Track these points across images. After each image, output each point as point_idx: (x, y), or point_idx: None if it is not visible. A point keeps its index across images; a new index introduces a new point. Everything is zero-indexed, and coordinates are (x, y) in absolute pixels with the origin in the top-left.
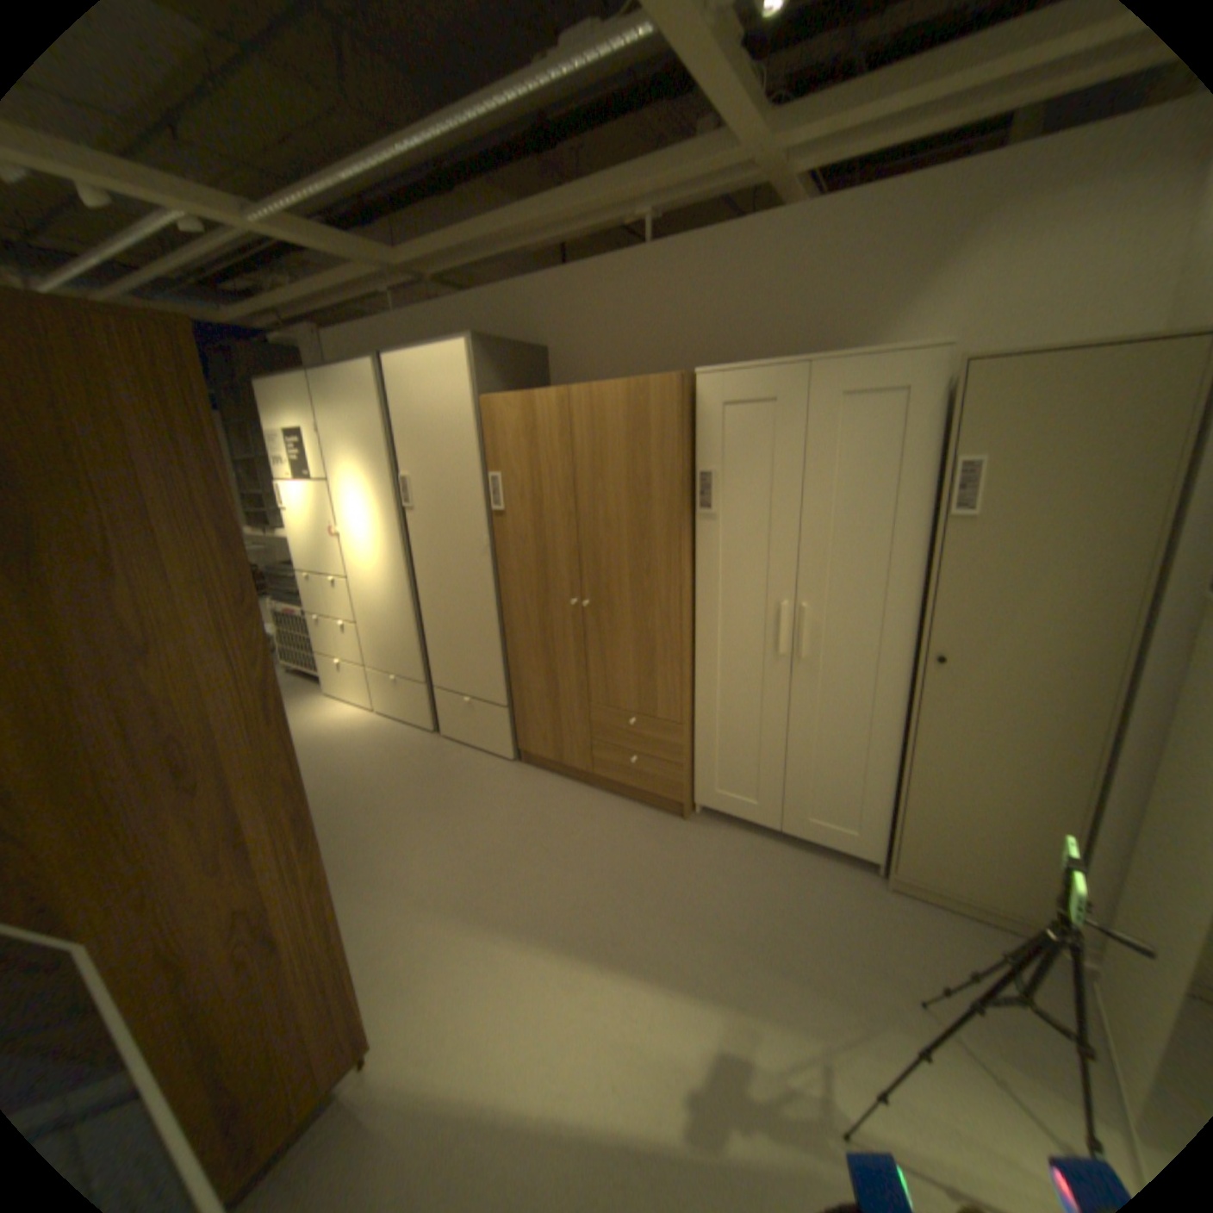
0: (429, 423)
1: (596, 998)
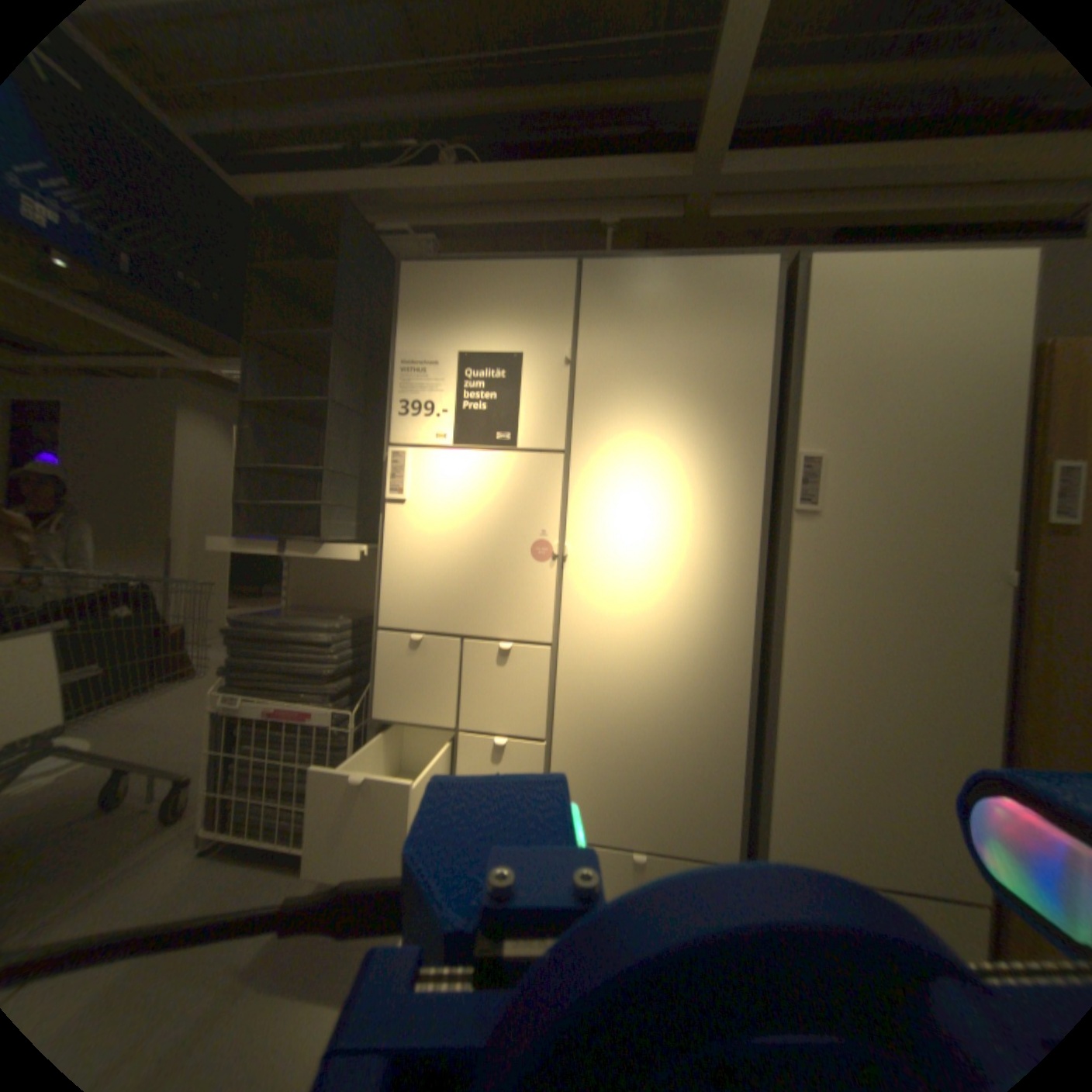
0: (907, 368)
1: None
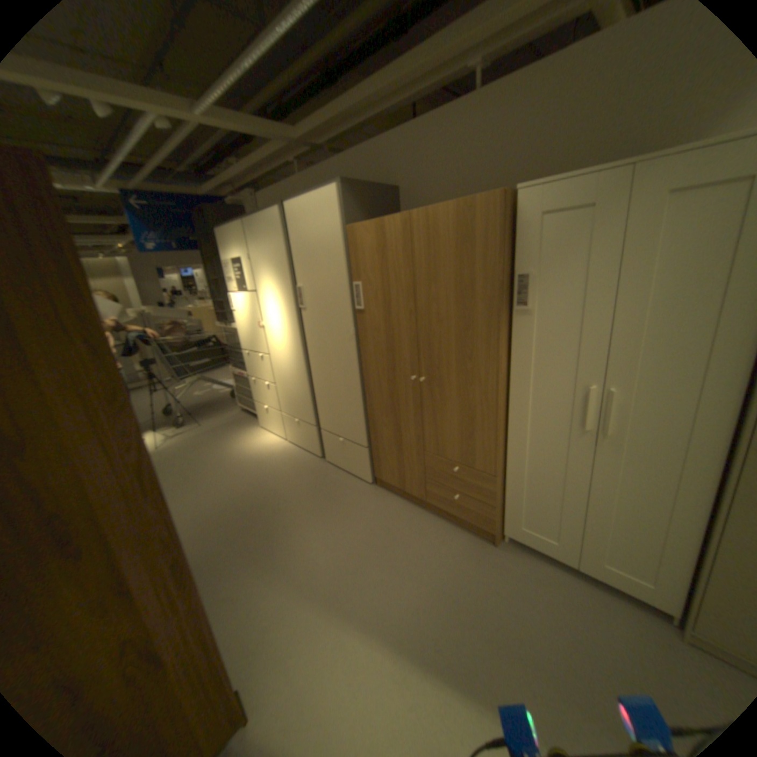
0: (312, 247)
1: (418, 699)
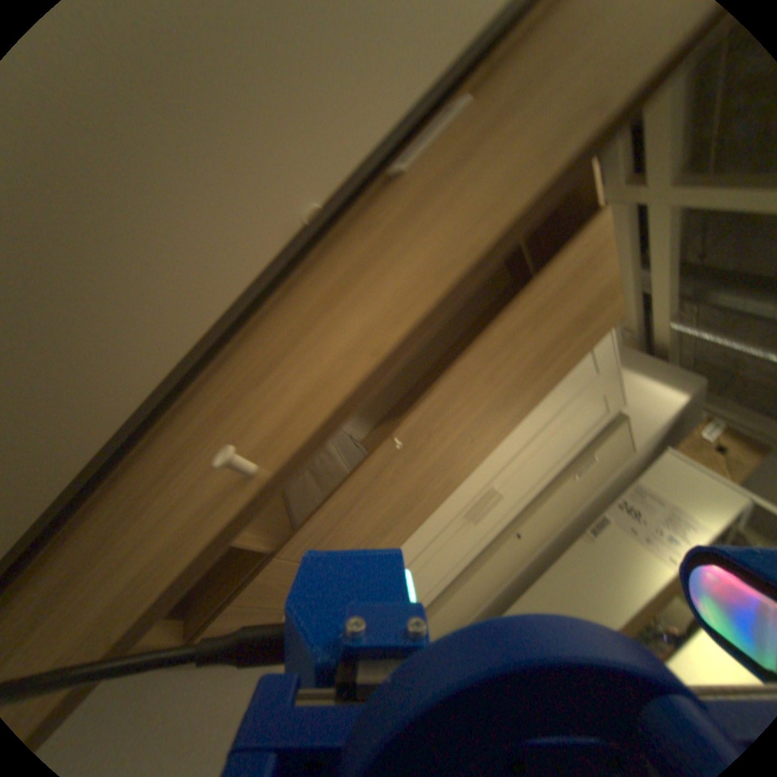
0: None
1: None
